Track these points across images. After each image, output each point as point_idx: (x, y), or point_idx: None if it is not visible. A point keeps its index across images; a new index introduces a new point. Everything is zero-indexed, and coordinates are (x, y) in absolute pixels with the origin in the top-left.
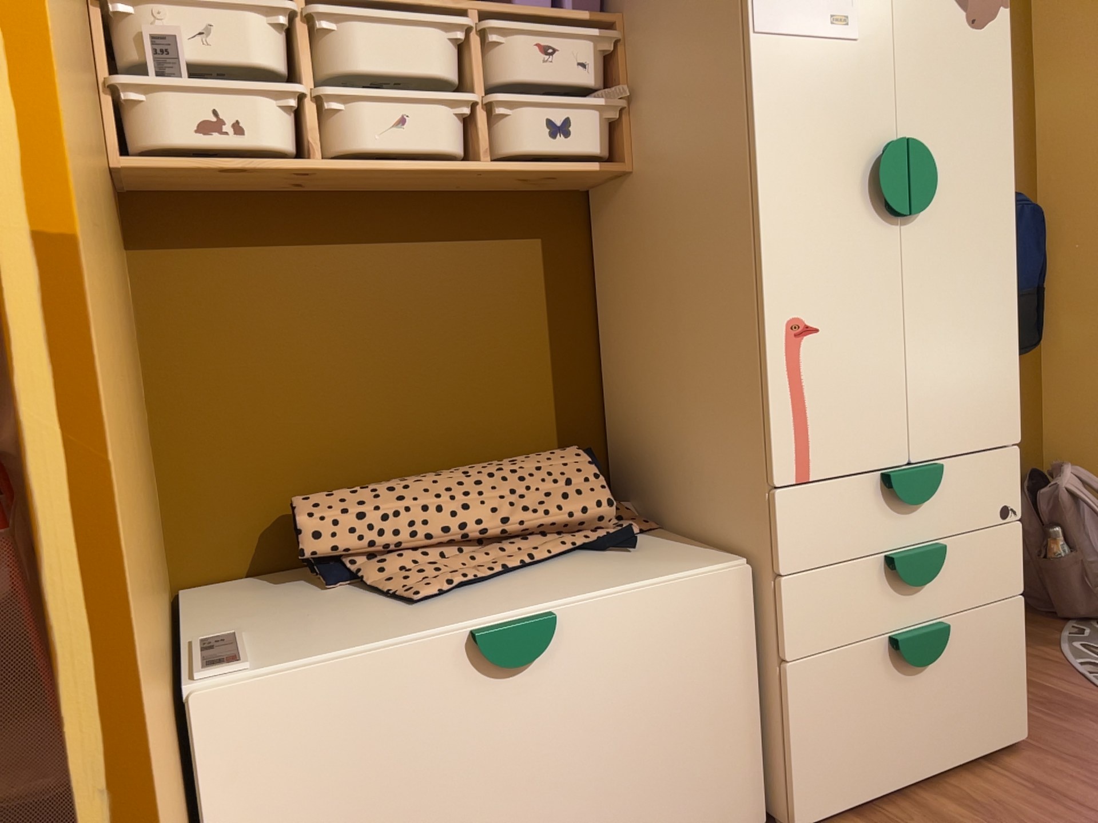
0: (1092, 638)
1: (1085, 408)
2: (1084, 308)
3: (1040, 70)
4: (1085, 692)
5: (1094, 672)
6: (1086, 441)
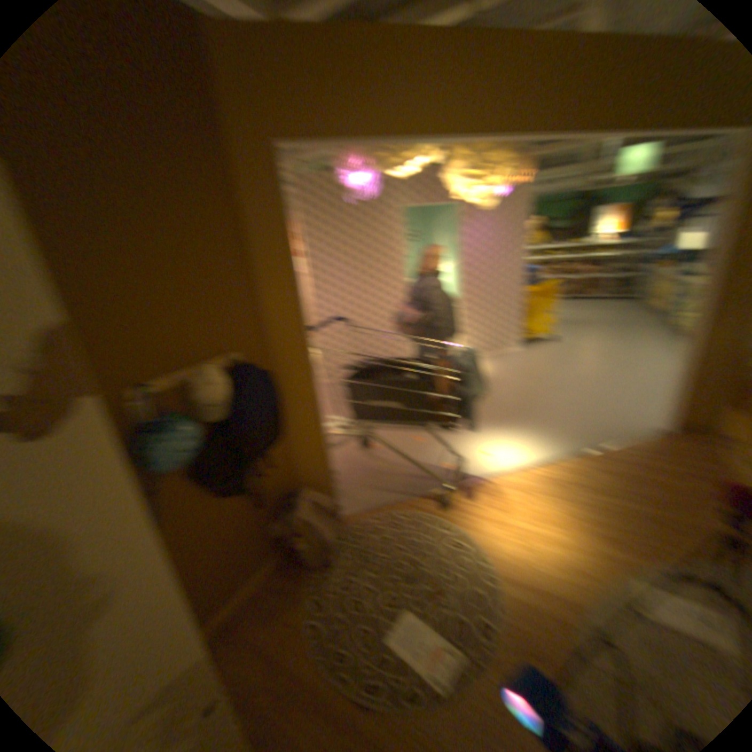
0: (312, 598)
1: (309, 455)
2: (300, 410)
3: (254, 284)
4: (298, 673)
5: (306, 643)
6: (311, 469)
